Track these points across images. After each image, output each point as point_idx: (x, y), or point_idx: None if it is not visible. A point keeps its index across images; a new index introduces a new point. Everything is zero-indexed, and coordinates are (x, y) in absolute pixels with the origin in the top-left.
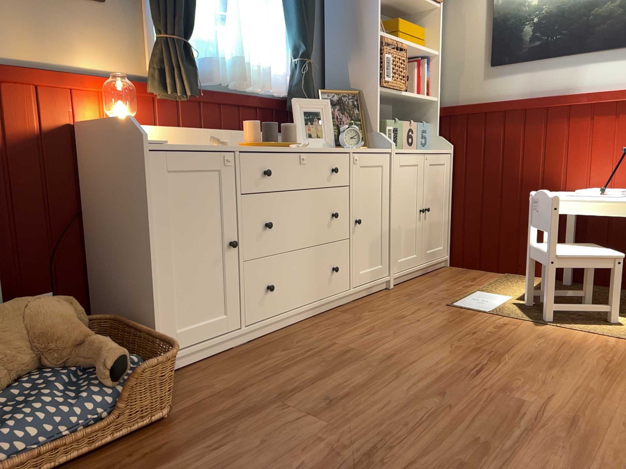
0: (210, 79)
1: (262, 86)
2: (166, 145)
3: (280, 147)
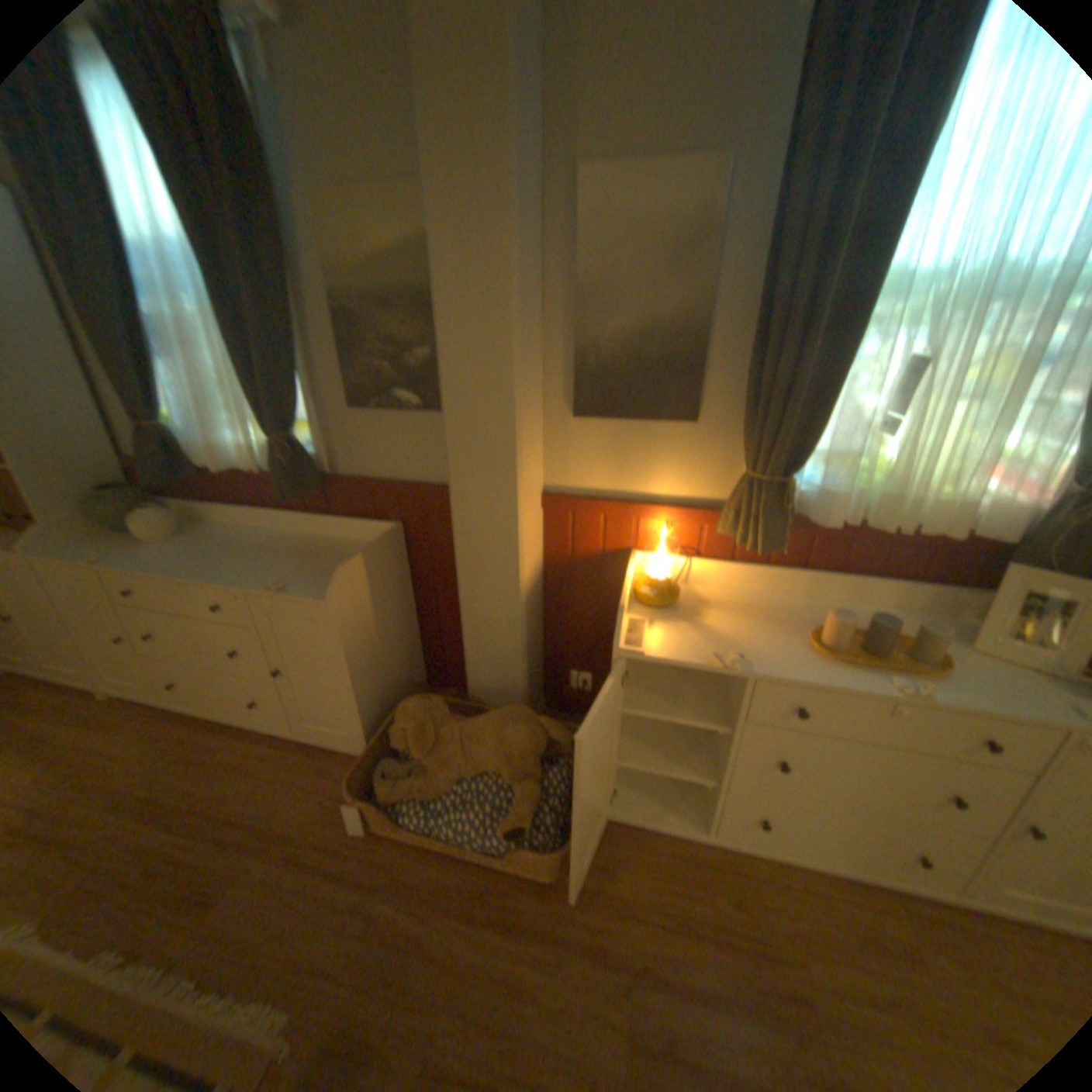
0: (824, 520)
1: (947, 530)
2: (656, 645)
3: (873, 672)
